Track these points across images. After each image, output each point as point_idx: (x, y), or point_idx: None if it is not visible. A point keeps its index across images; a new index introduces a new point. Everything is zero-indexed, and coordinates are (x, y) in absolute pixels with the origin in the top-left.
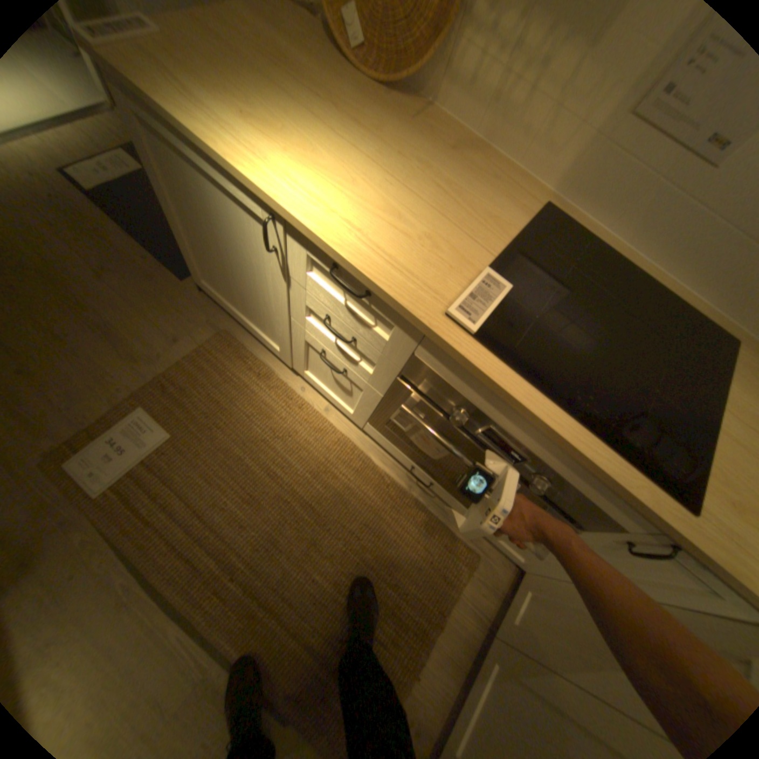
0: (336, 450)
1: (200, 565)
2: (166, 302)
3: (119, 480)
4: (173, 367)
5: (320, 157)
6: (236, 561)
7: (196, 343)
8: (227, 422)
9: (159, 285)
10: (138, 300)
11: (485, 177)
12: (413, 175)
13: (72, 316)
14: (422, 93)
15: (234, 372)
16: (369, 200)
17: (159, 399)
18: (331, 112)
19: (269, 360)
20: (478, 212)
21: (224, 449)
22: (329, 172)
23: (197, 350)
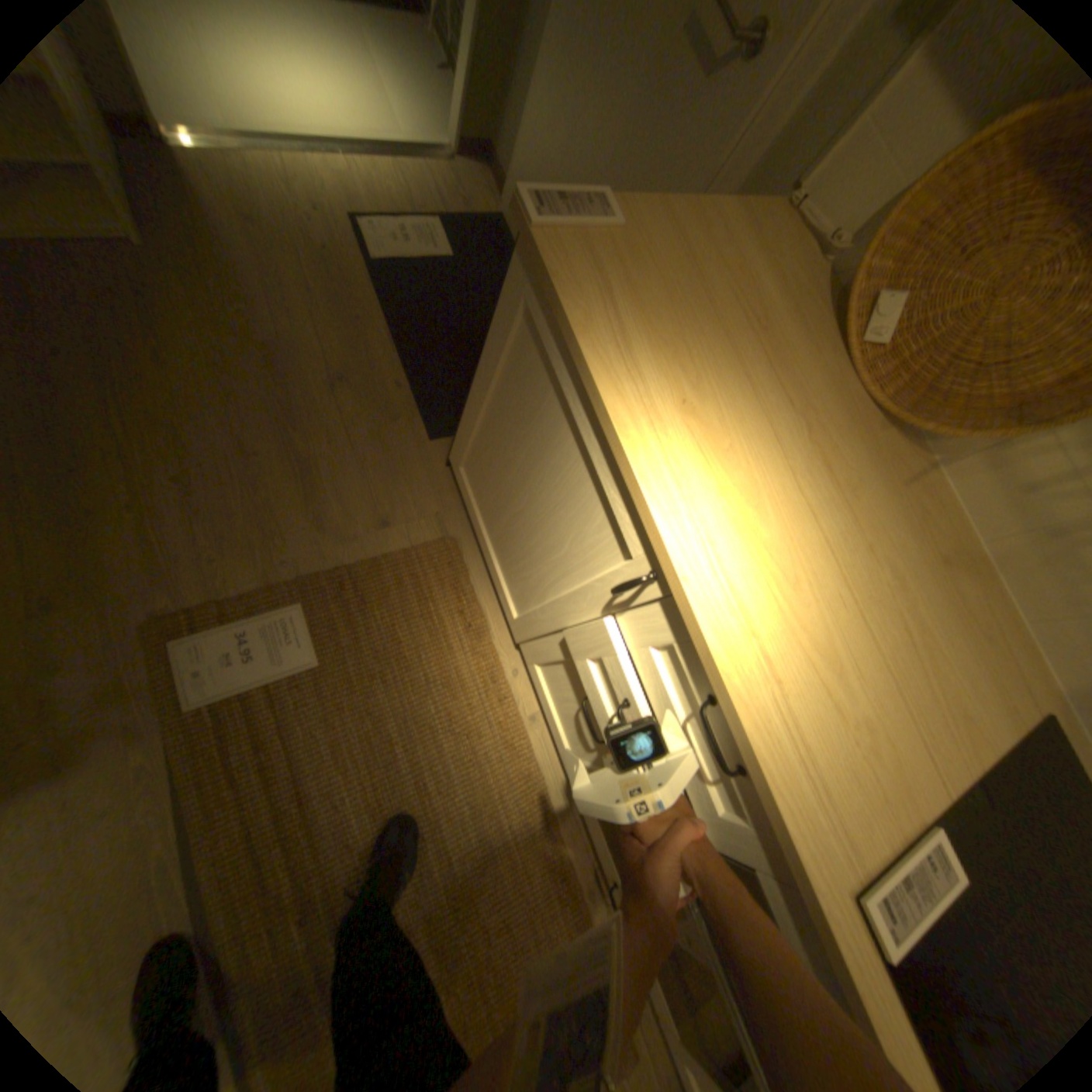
0: (520, 790)
1: (269, 882)
2: (398, 463)
3: (226, 701)
4: (365, 563)
5: (767, 523)
6: (317, 899)
7: (409, 541)
8: (399, 679)
9: (401, 434)
10: (366, 443)
11: (977, 636)
12: (881, 599)
13: (274, 430)
14: (933, 445)
15: (440, 608)
16: (811, 629)
17: (328, 603)
18: (803, 440)
19: (491, 610)
20: (952, 703)
21: (376, 719)
22: (772, 556)
23: (407, 551)
